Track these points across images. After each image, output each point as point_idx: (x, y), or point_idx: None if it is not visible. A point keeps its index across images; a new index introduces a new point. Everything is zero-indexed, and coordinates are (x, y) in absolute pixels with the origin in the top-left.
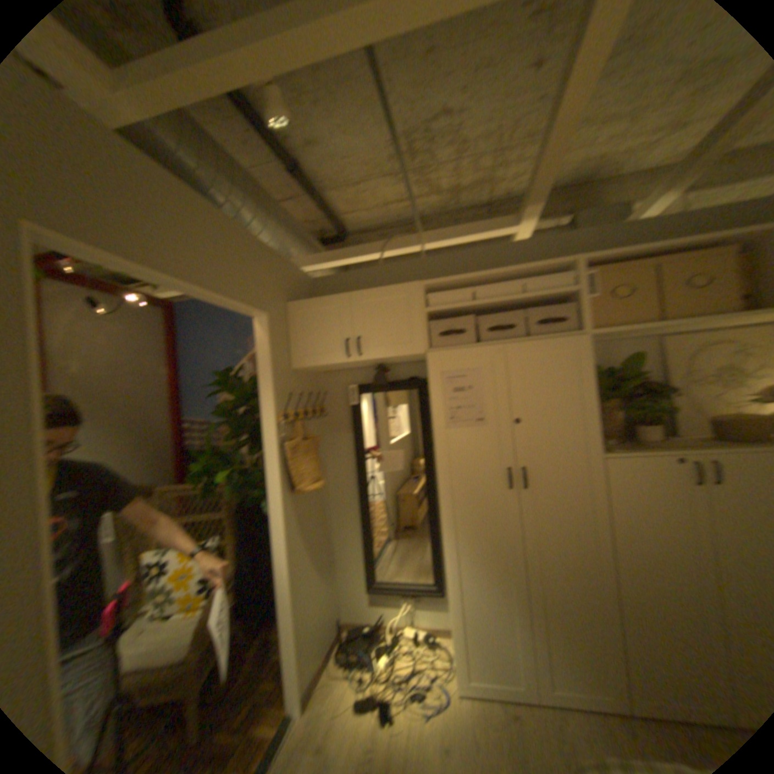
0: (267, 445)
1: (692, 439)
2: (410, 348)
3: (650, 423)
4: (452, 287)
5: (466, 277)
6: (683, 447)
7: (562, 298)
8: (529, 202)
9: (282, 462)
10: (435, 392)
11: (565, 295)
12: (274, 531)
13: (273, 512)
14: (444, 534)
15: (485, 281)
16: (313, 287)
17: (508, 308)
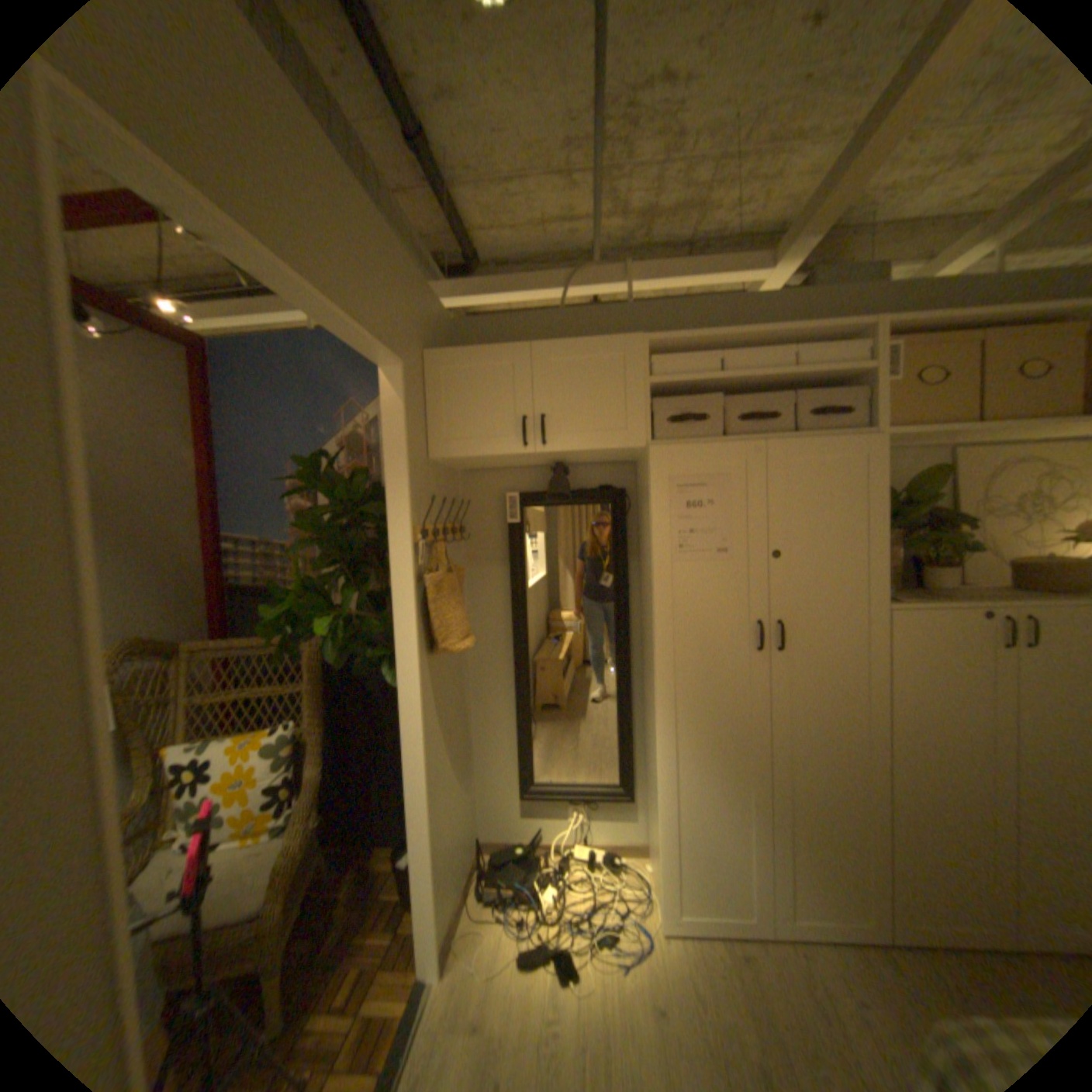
0: (395, 579)
1: (983, 588)
2: (622, 438)
3: (944, 564)
4: (685, 349)
5: (714, 335)
6: (986, 598)
7: (842, 381)
8: (806, 231)
9: (417, 607)
10: (658, 507)
11: (851, 375)
12: (403, 713)
13: (401, 684)
14: (658, 716)
15: (735, 346)
16: (451, 335)
17: (762, 390)
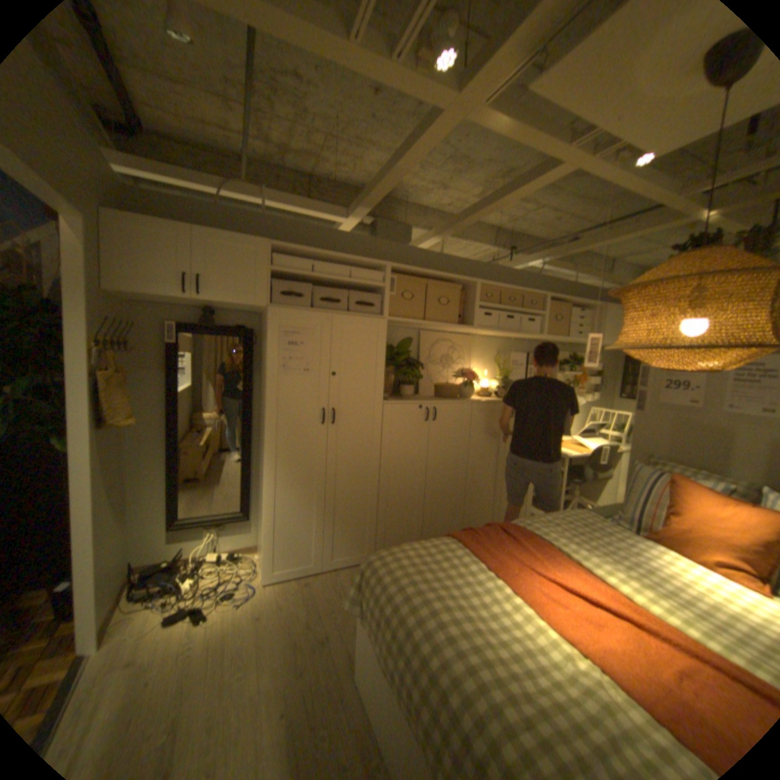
0: (70, 372)
1: (424, 396)
2: (252, 298)
3: (407, 383)
4: (294, 253)
5: (309, 250)
6: (421, 399)
7: (372, 289)
8: (361, 206)
9: (89, 393)
10: (272, 342)
11: (375, 287)
12: (73, 469)
13: (73, 448)
14: (265, 461)
15: (321, 258)
16: (121, 194)
17: (334, 285)
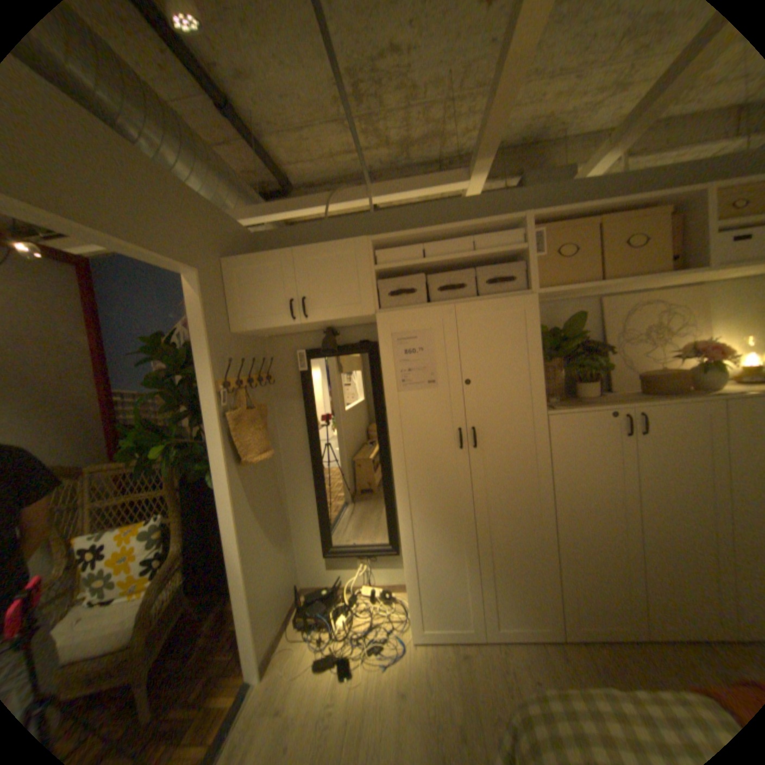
0: (205, 417)
1: (623, 394)
2: (358, 309)
3: (588, 380)
4: (401, 244)
5: (415, 233)
6: (616, 402)
7: (510, 257)
8: (479, 154)
9: (223, 434)
10: (385, 355)
11: (513, 254)
12: (219, 506)
13: (216, 487)
14: (397, 497)
15: (434, 239)
16: (251, 244)
17: (458, 267)
